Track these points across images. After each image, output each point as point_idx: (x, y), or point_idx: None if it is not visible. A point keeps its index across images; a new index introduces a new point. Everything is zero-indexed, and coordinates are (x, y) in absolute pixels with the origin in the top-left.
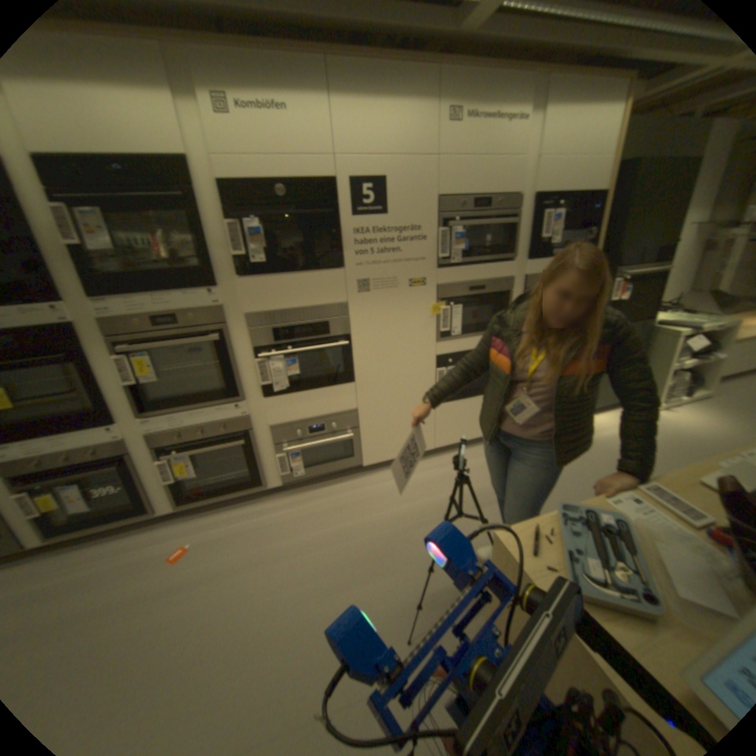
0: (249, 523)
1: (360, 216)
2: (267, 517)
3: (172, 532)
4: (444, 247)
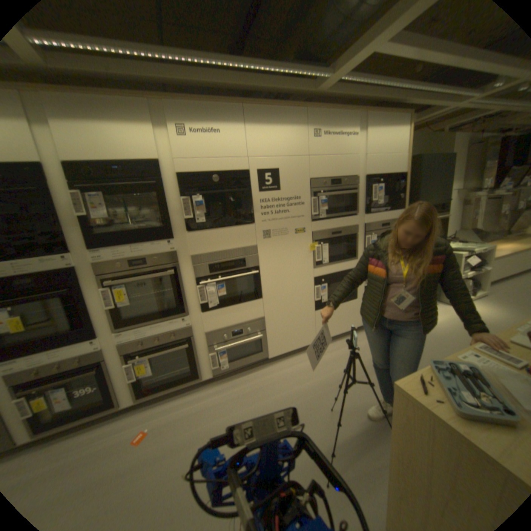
0: (192, 407)
1: (264, 192)
2: (204, 401)
3: (133, 420)
4: (315, 209)
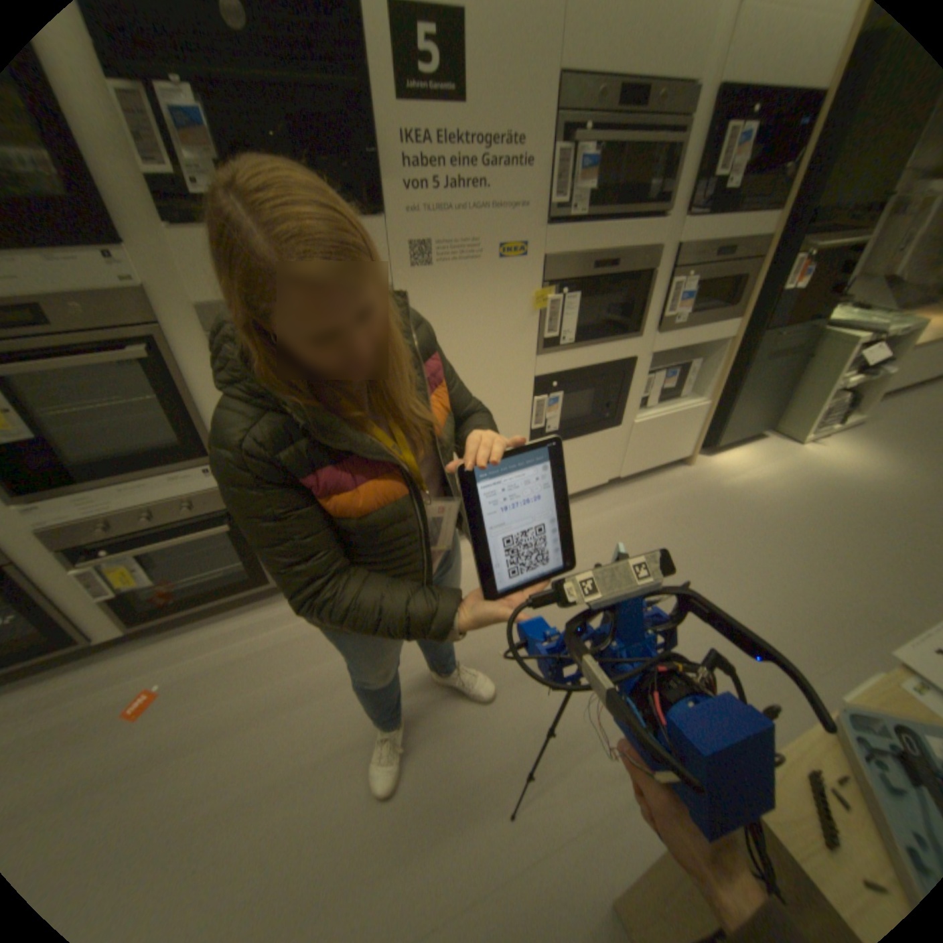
0: (257, 640)
1: (414, 102)
2: (283, 627)
3: (130, 663)
4: (563, 184)
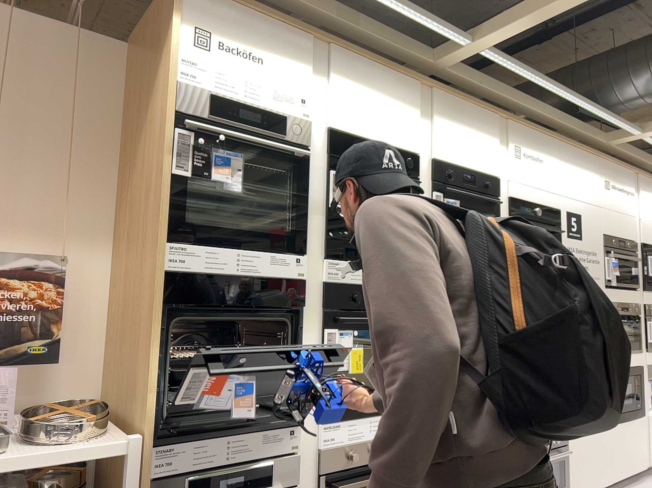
0: None
1: (570, 238)
2: None
3: None
4: (608, 271)
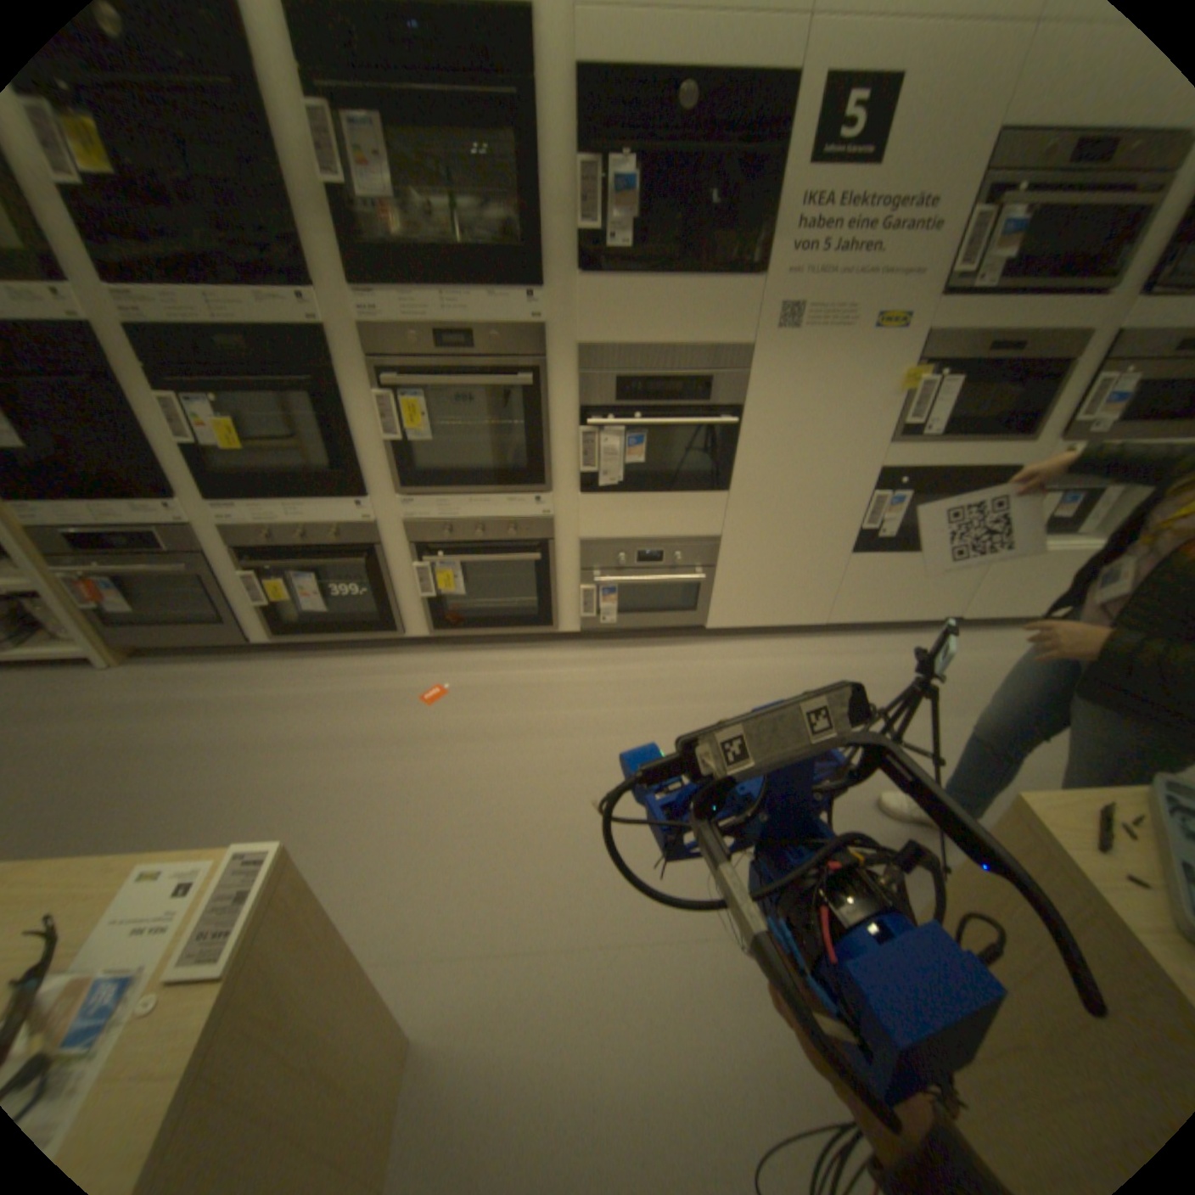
0: (532, 675)
1: (828, 165)
2: (557, 672)
3: (427, 663)
4: (975, 251)
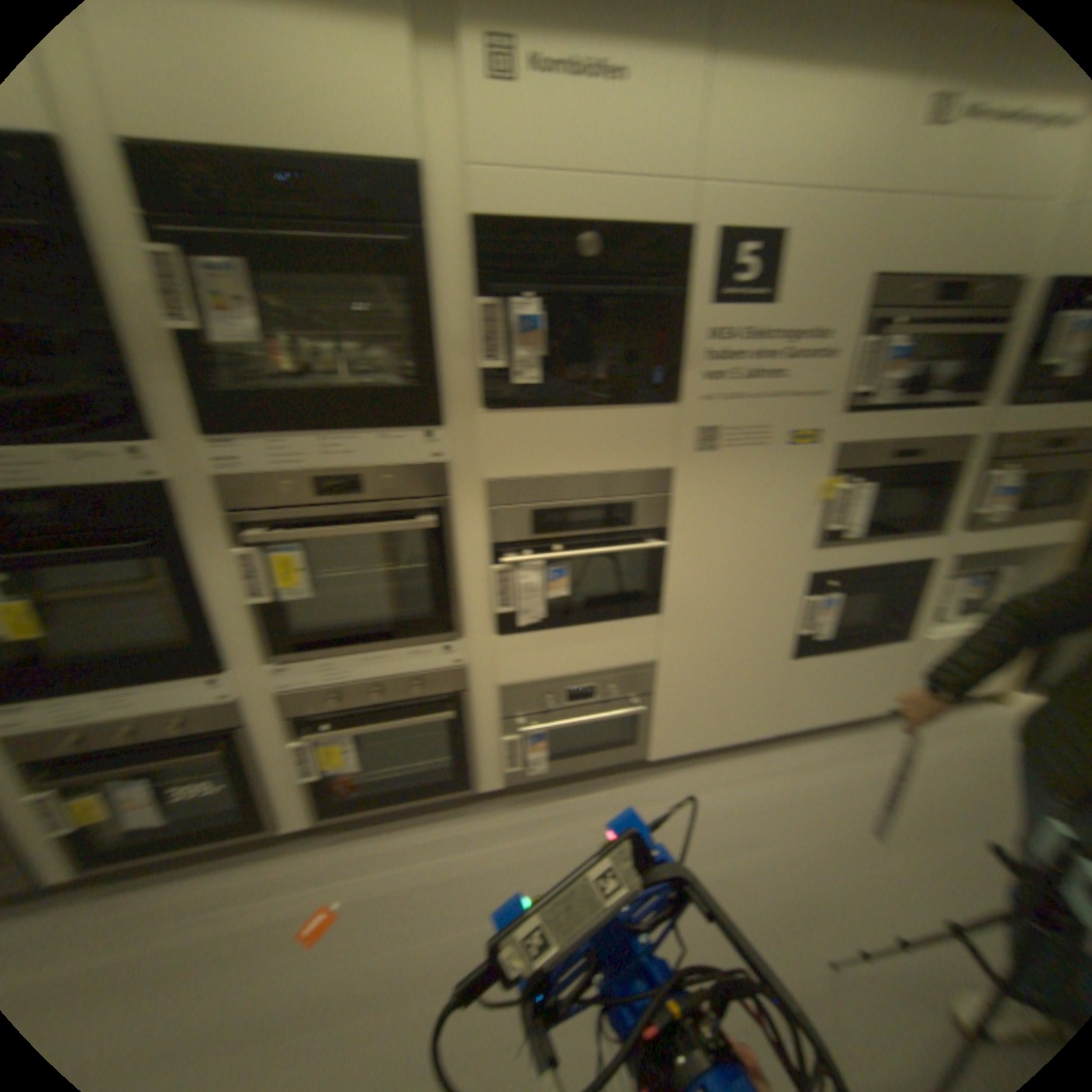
0: (454, 861)
1: (733, 304)
2: (485, 850)
3: (315, 862)
4: (873, 374)
